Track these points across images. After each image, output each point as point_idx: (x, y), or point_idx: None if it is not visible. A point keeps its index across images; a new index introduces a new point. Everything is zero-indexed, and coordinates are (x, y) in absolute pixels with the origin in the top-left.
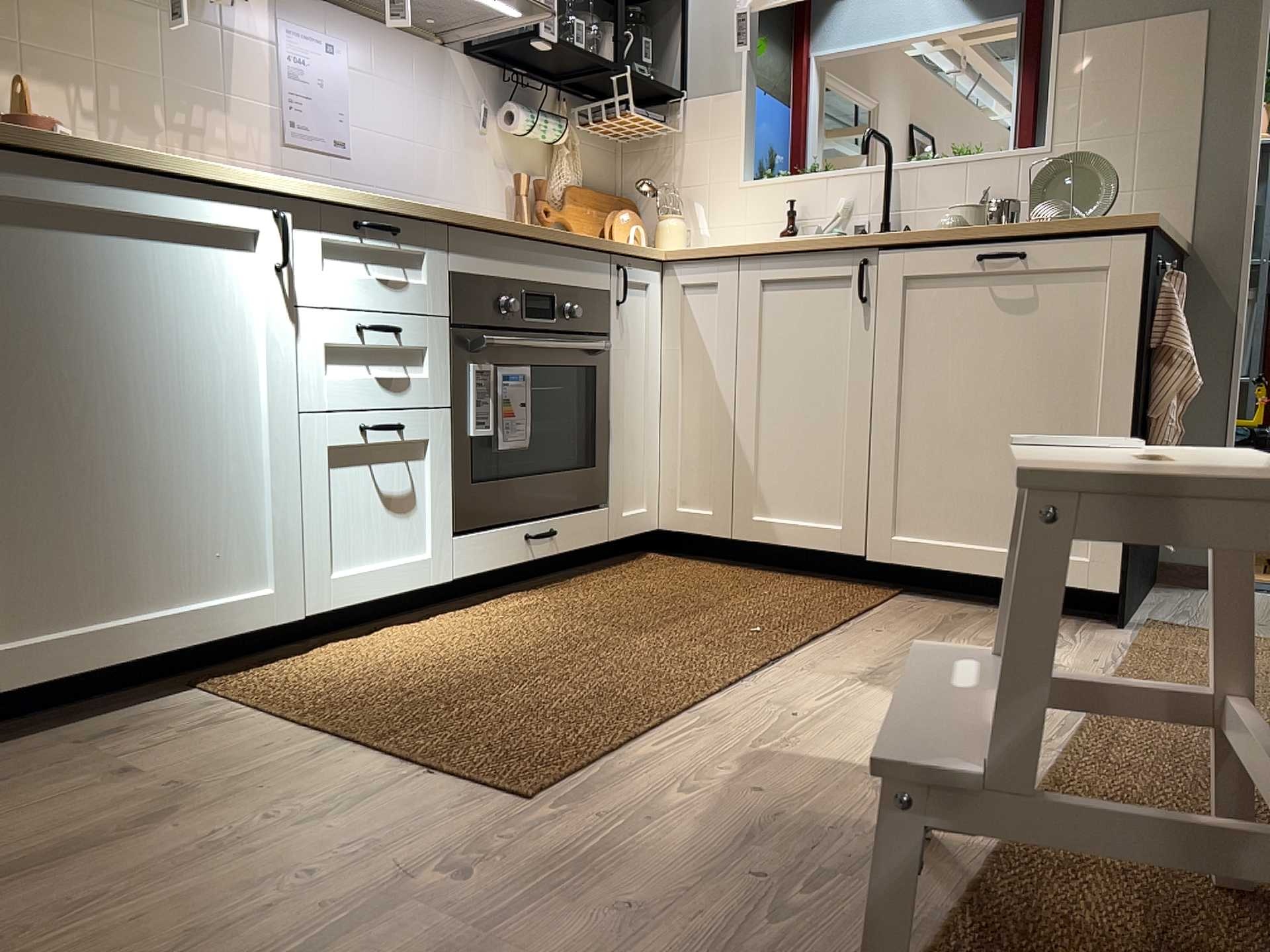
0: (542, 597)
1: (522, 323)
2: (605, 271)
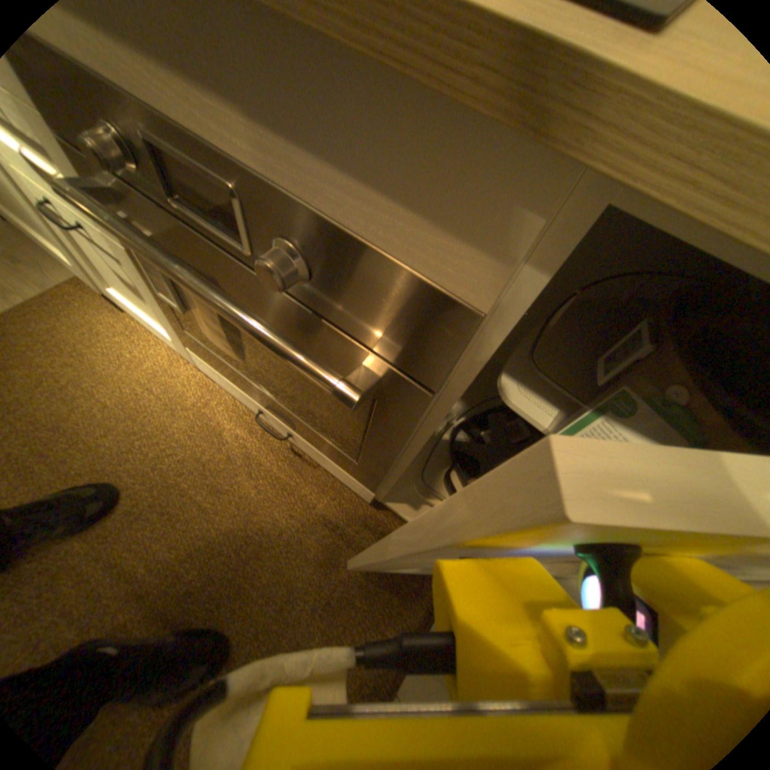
0: (266, 444)
1: (171, 210)
2: (462, 250)
